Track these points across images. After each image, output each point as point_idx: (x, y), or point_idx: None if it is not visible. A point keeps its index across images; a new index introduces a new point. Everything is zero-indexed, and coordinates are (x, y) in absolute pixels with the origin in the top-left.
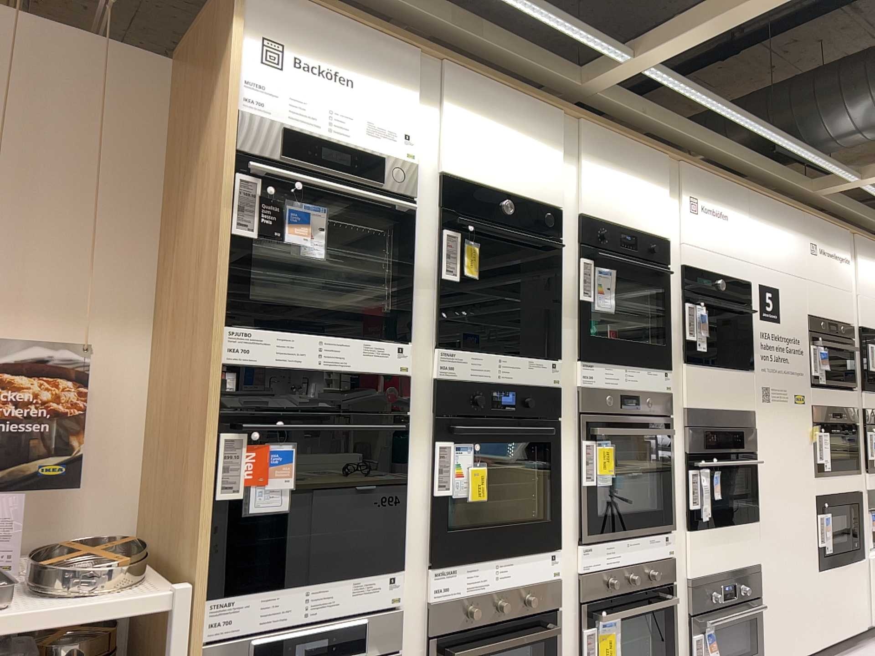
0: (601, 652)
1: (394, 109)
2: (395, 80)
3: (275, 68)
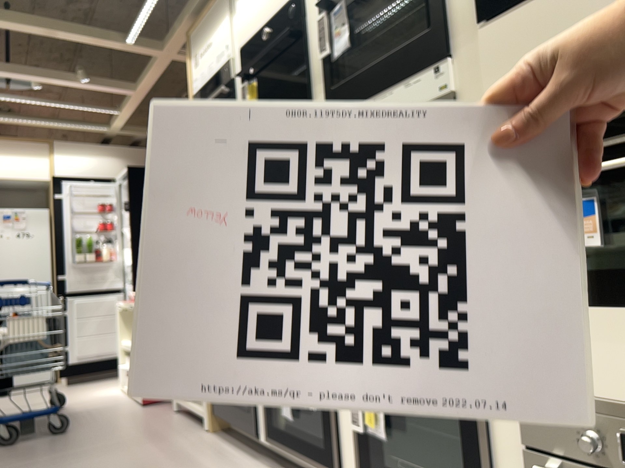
0: (368, 416)
1: (221, 37)
2: (220, 20)
3: (196, 66)
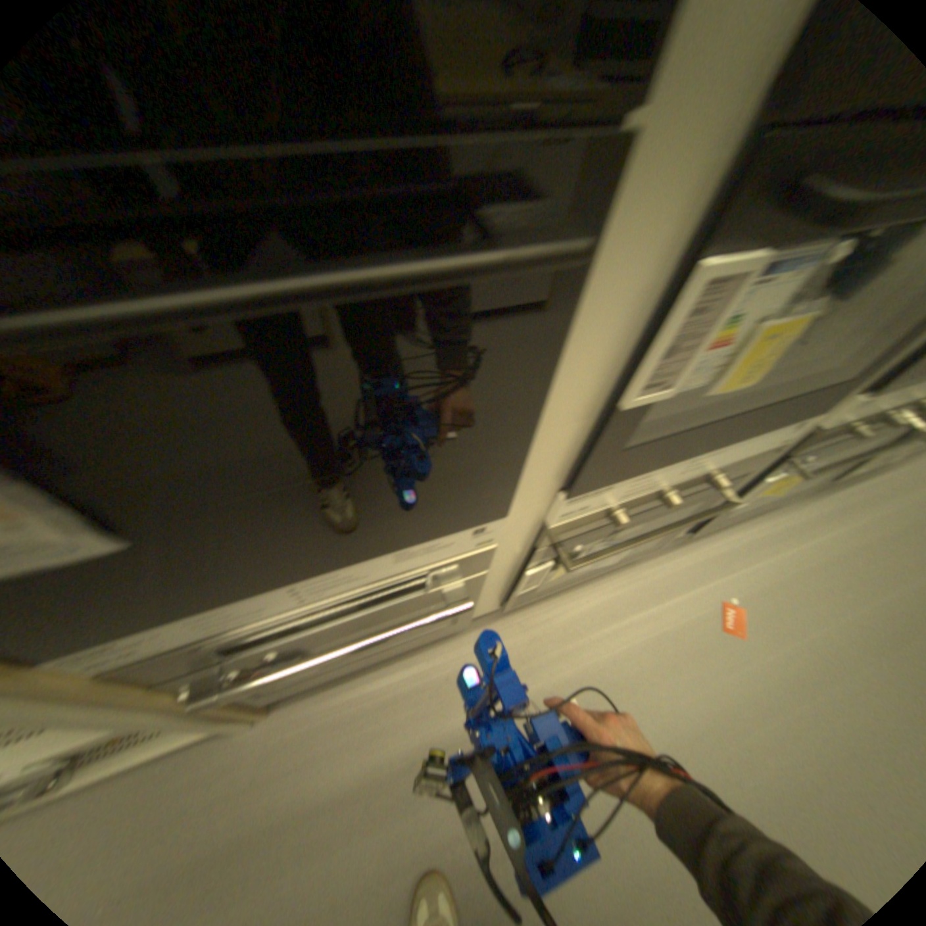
0: (770, 489)
1: None
2: None
3: None
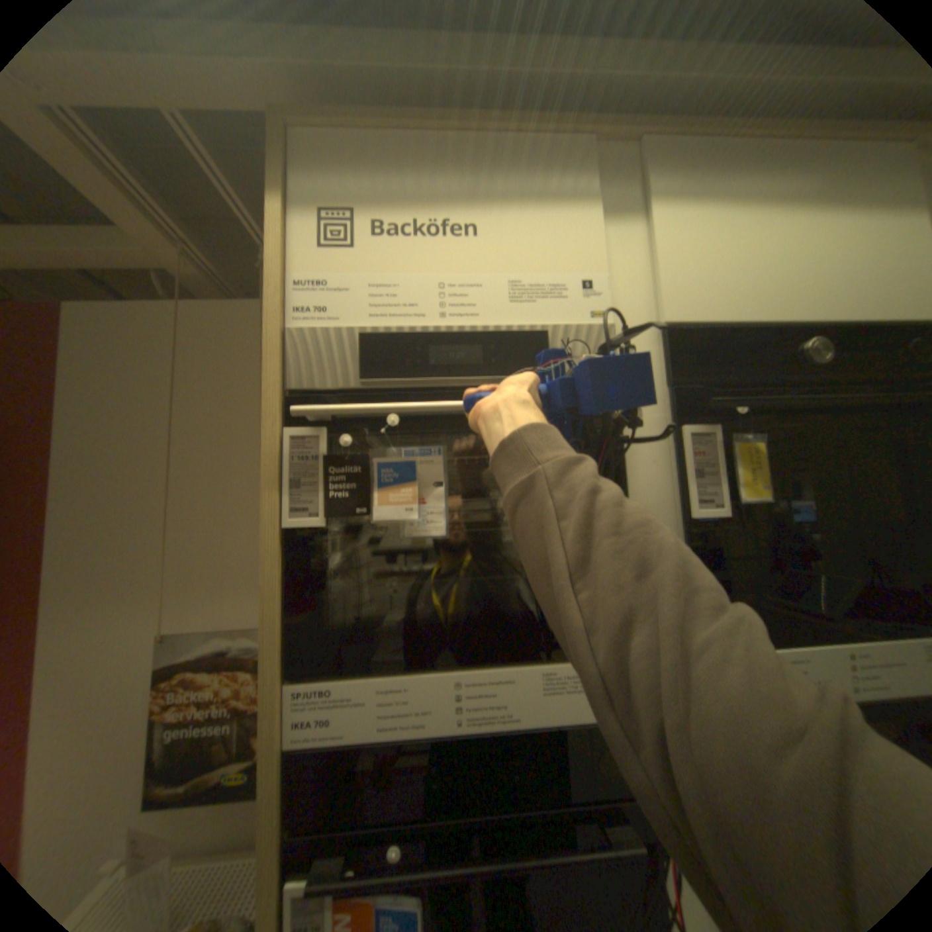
0: None
1: (553, 242)
2: (549, 193)
3: (336, 242)
